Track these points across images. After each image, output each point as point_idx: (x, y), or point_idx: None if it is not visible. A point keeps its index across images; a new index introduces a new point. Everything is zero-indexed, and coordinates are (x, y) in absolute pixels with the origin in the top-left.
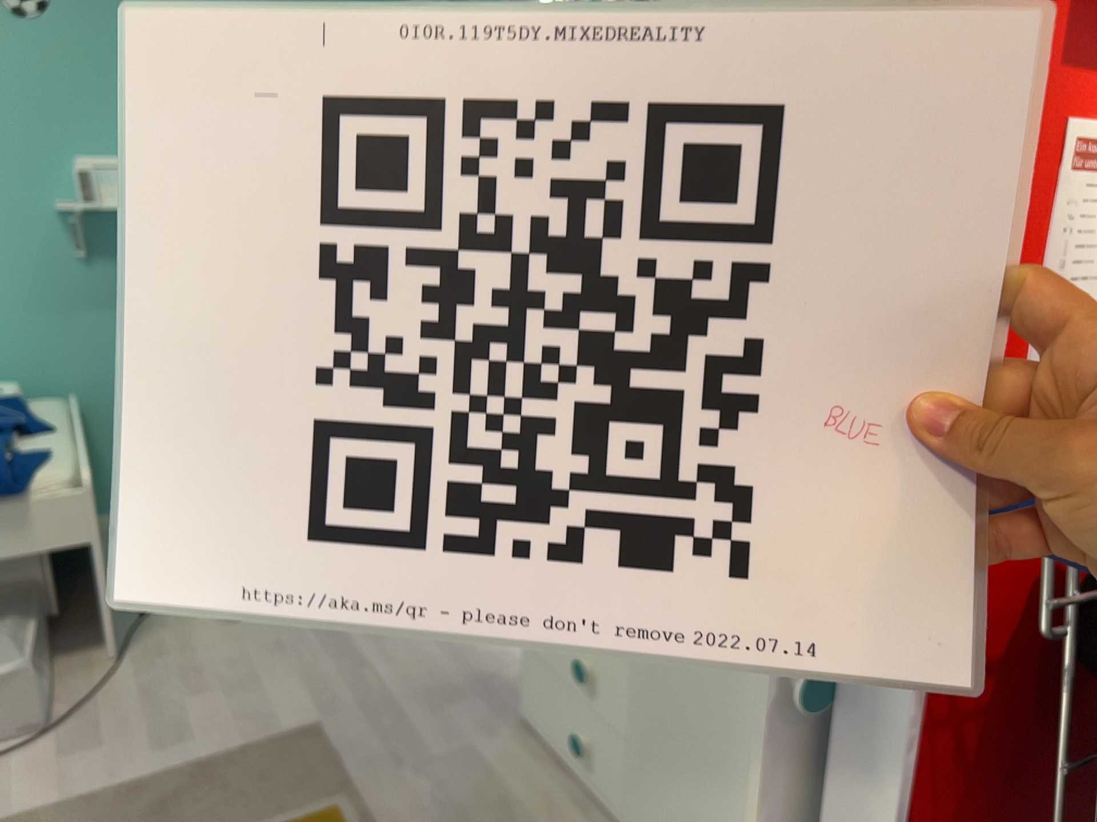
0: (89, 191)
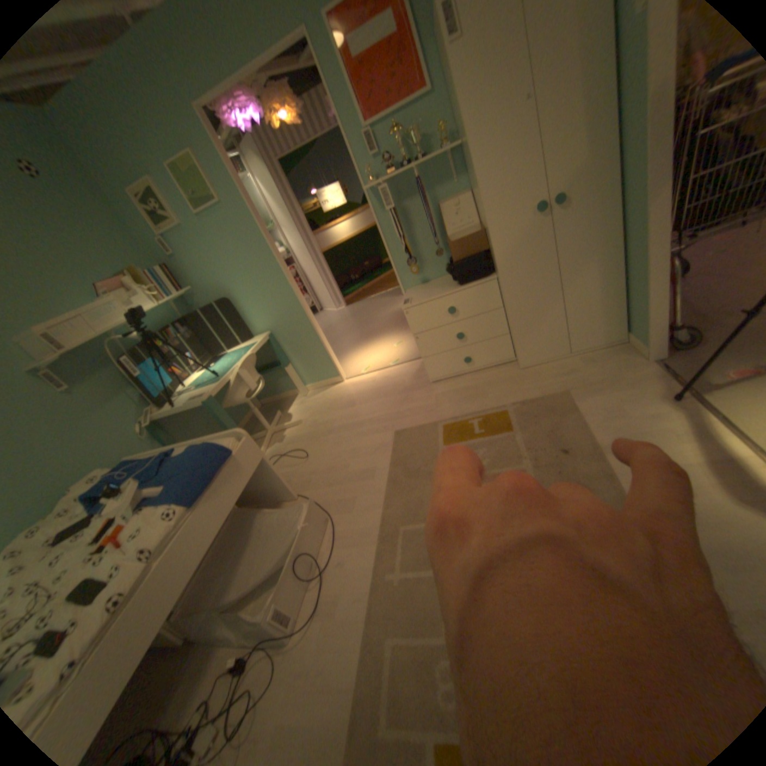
0: (54, 343)
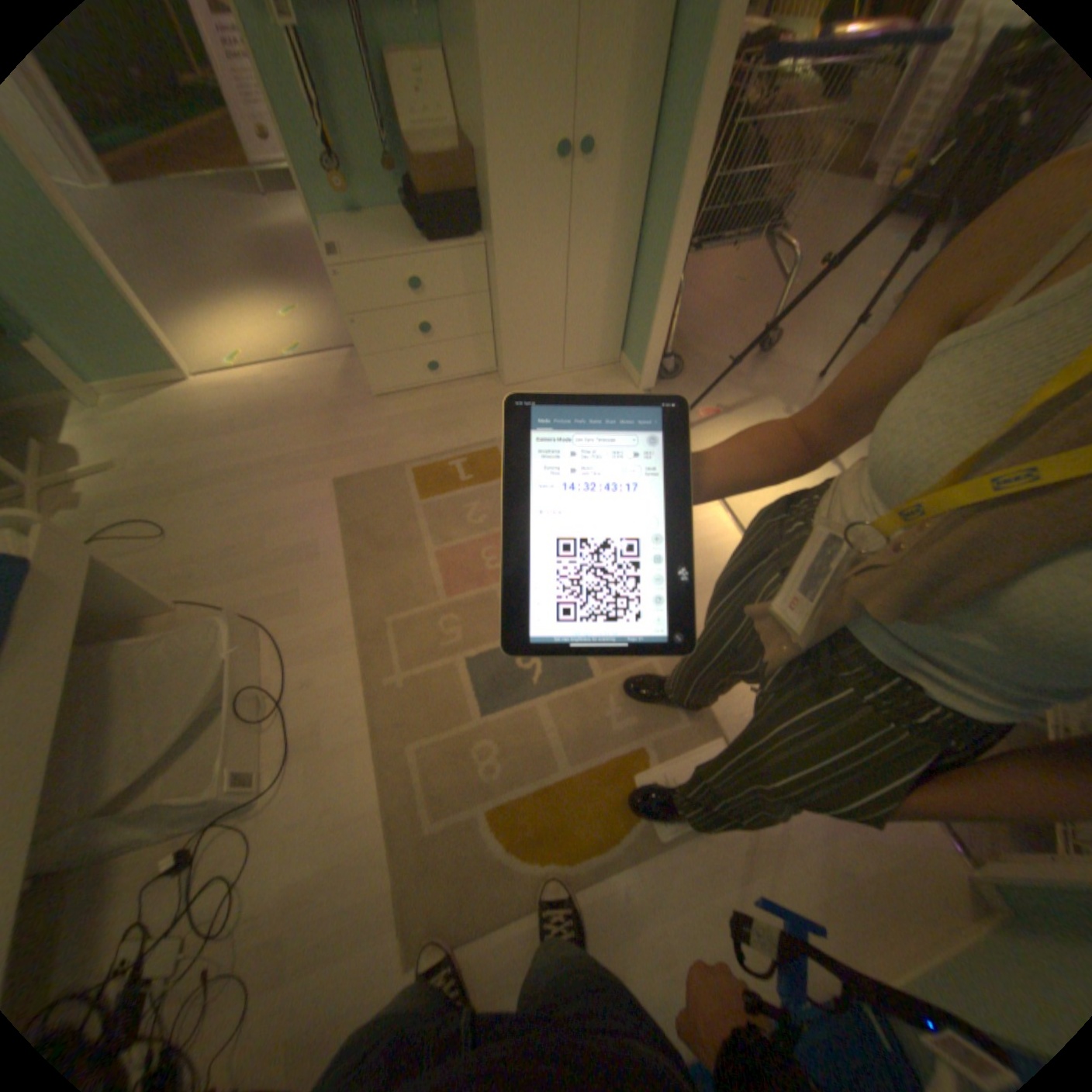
0: None
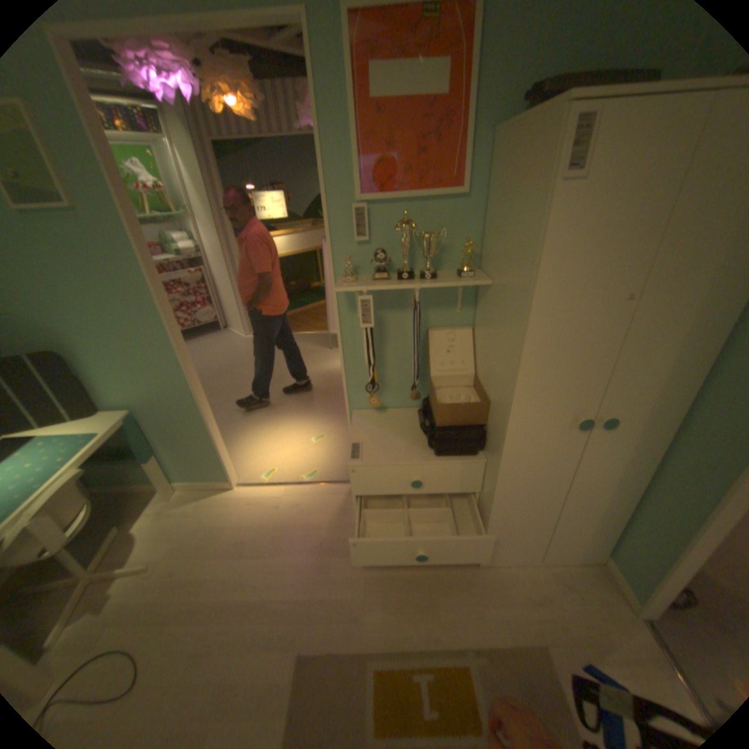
0: None
